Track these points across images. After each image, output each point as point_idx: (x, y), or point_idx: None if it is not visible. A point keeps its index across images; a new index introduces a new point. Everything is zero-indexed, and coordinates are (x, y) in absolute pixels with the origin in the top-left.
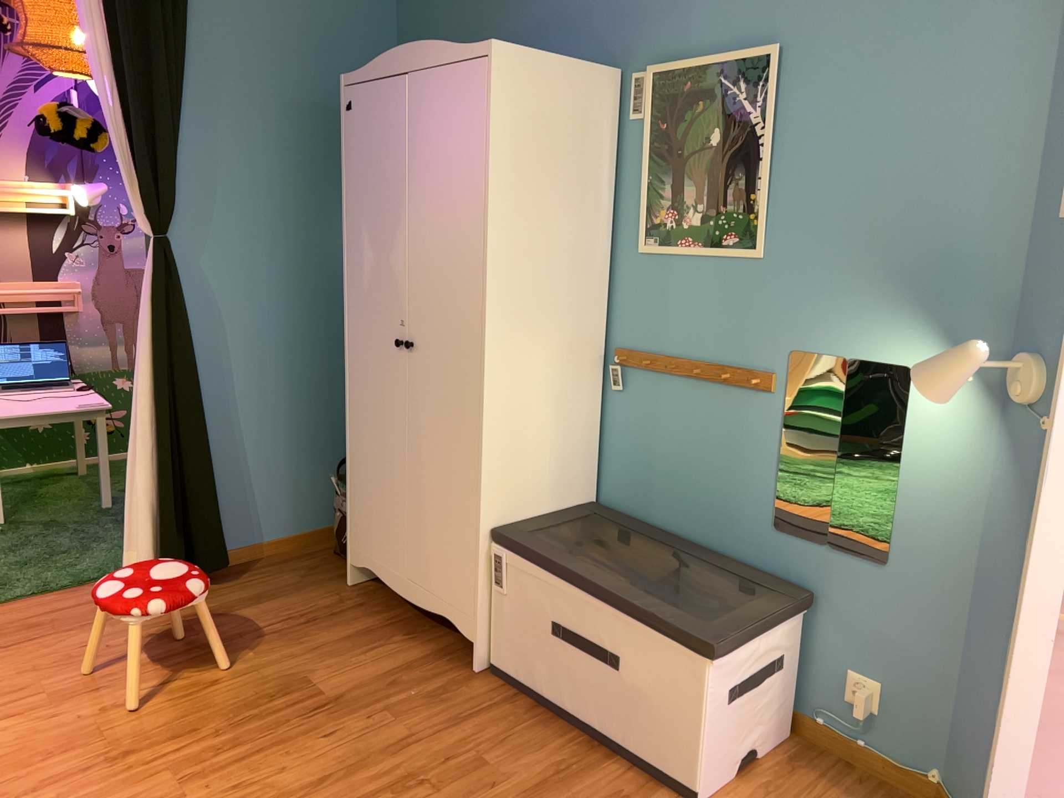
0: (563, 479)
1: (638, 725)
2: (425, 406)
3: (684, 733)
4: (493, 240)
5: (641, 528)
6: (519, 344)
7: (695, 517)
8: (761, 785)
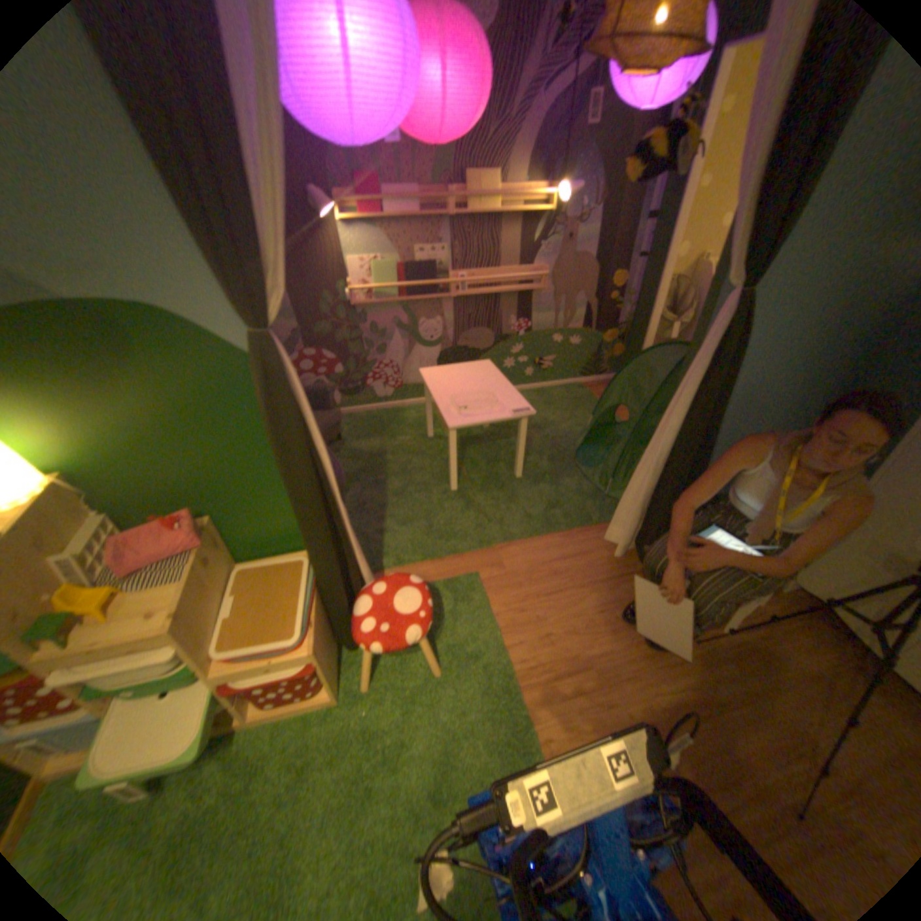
0: None
1: None
2: None
3: None
4: None
5: None
6: None
7: None
8: None
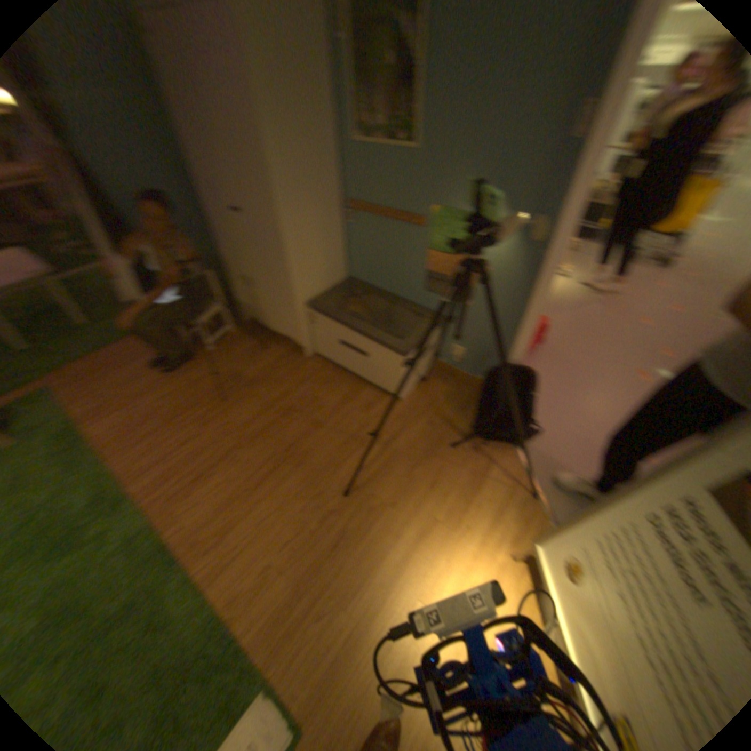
0: (328, 273)
1: (372, 378)
2: (254, 243)
3: (390, 382)
4: (265, 150)
5: (366, 292)
6: (293, 211)
7: (389, 286)
8: (418, 391)
